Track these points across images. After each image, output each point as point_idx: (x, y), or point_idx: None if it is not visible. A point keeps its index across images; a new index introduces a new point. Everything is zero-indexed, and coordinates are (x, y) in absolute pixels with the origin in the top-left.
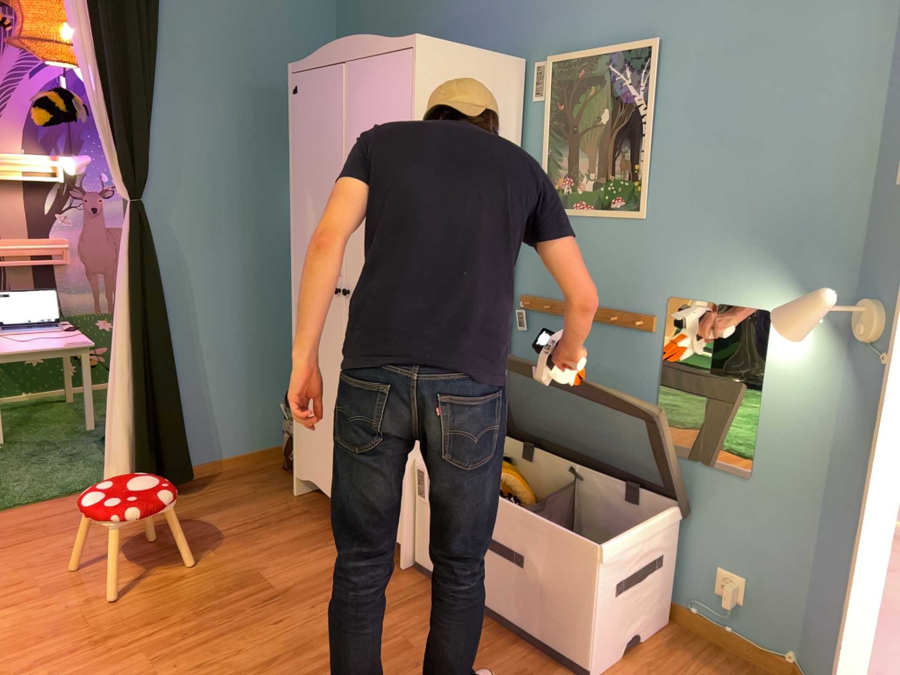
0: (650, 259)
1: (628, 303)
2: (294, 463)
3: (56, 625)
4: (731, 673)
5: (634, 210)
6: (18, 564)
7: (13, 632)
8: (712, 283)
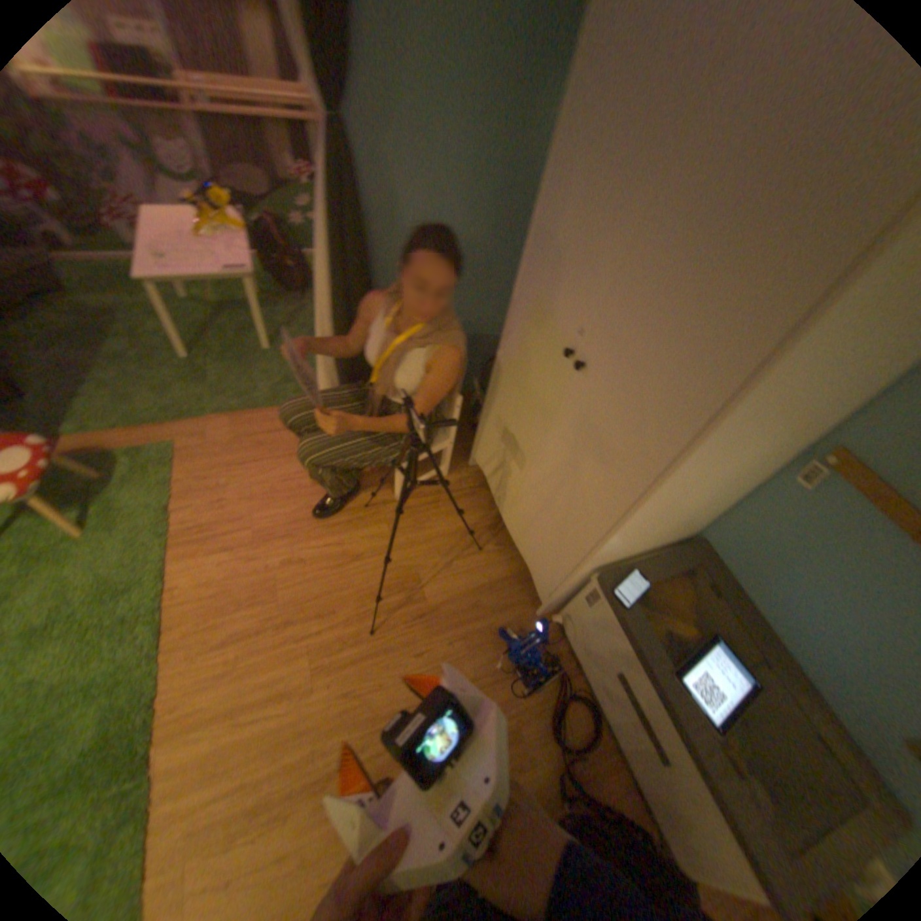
0: None
1: None
2: (475, 448)
3: (255, 590)
4: None
5: None
6: (244, 493)
7: (224, 588)
8: None
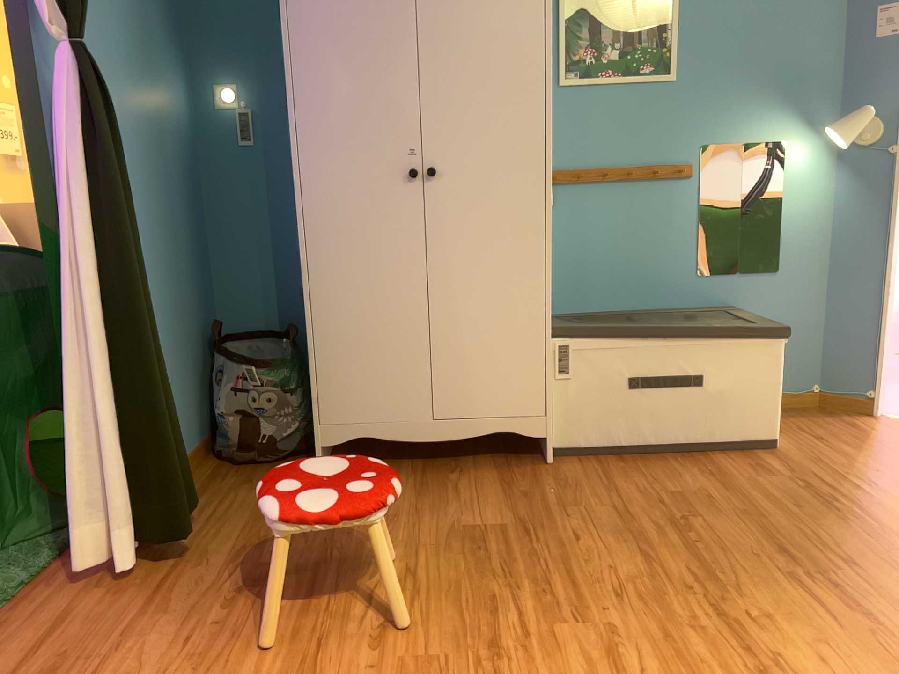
0: (681, 116)
1: (661, 157)
2: (316, 425)
3: None
4: (797, 415)
5: (664, 73)
6: None
7: None
8: (738, 127)
